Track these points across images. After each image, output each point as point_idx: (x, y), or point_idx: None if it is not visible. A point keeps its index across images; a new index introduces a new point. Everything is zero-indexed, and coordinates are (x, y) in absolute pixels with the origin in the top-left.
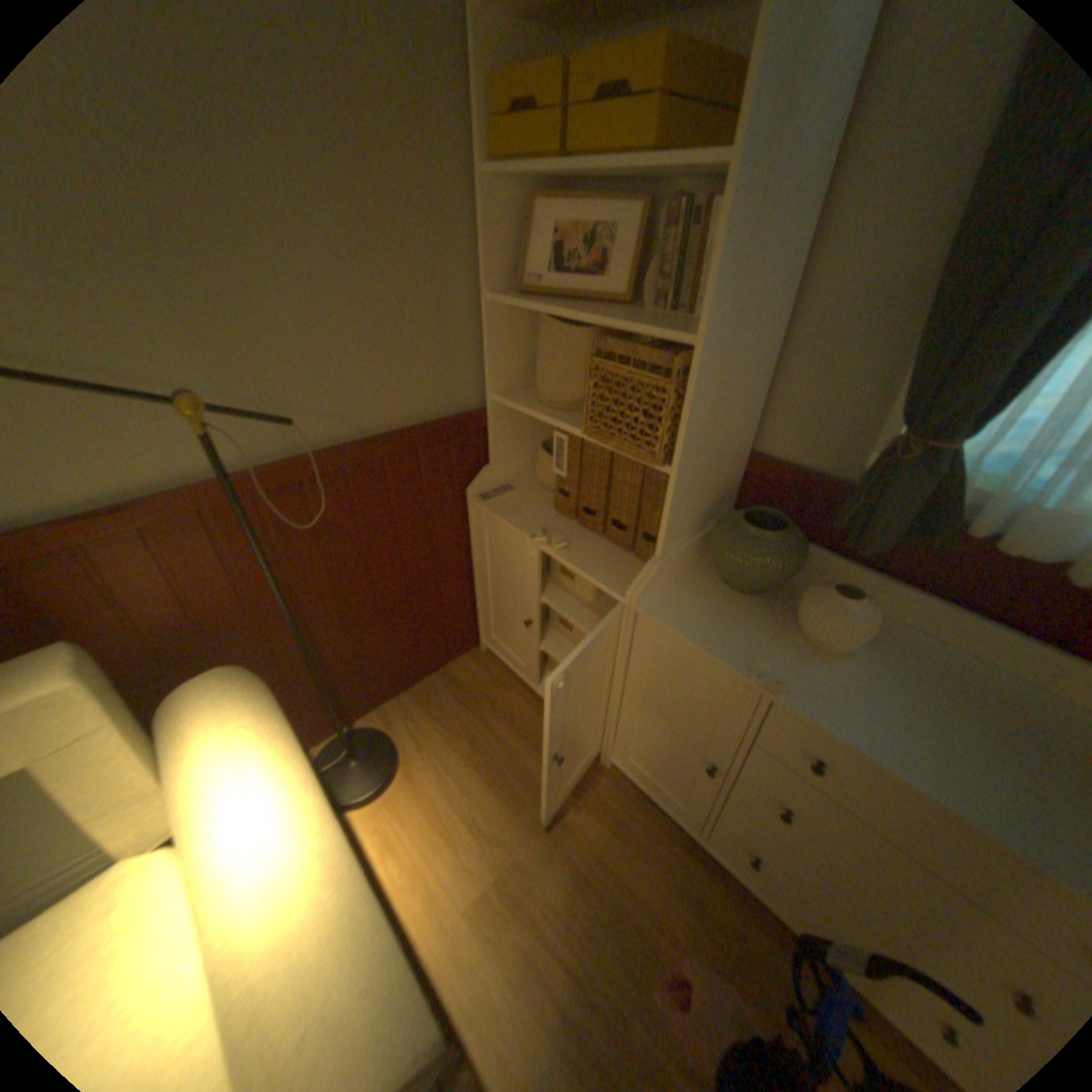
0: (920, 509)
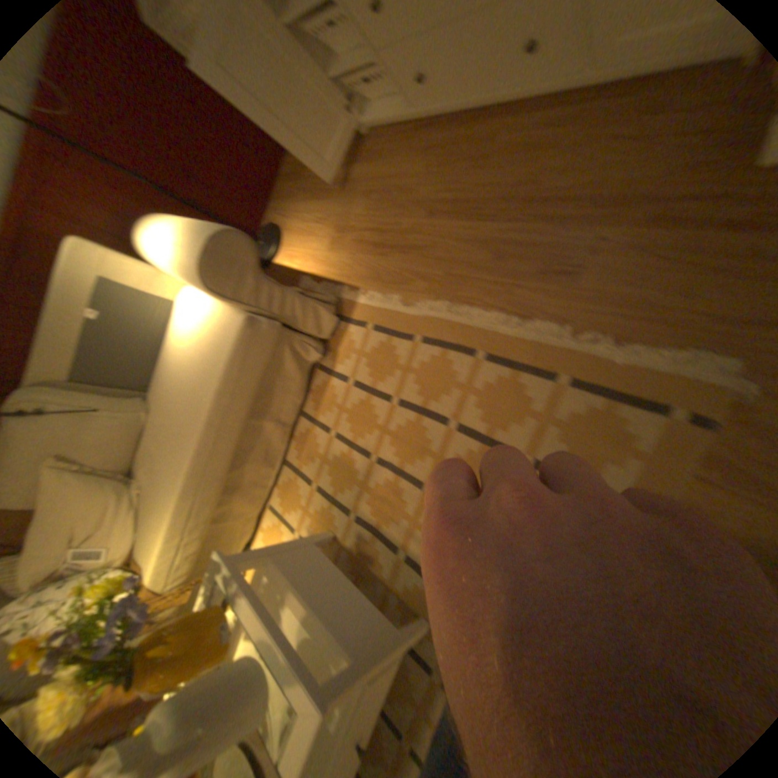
0: None
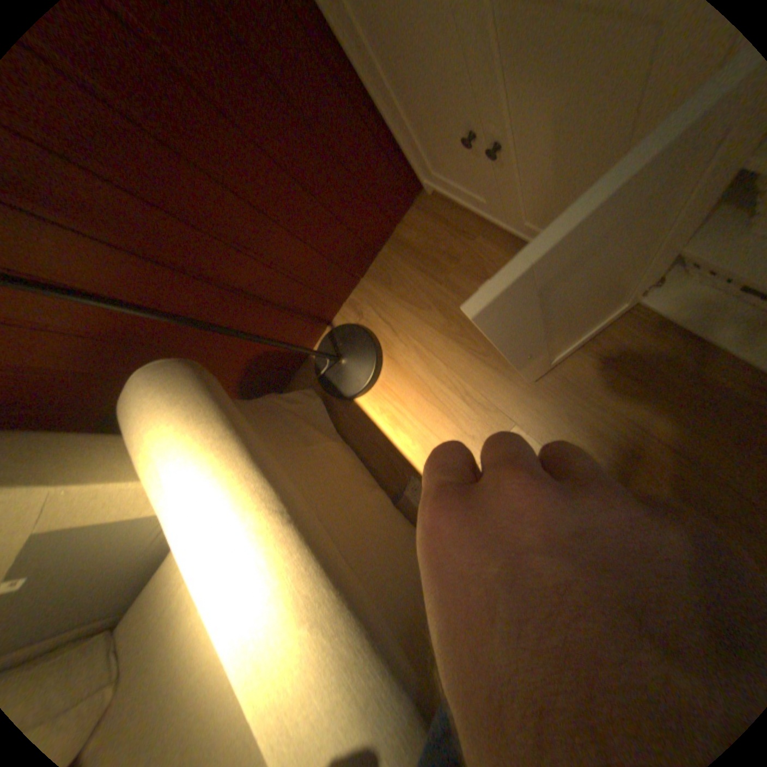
0: None
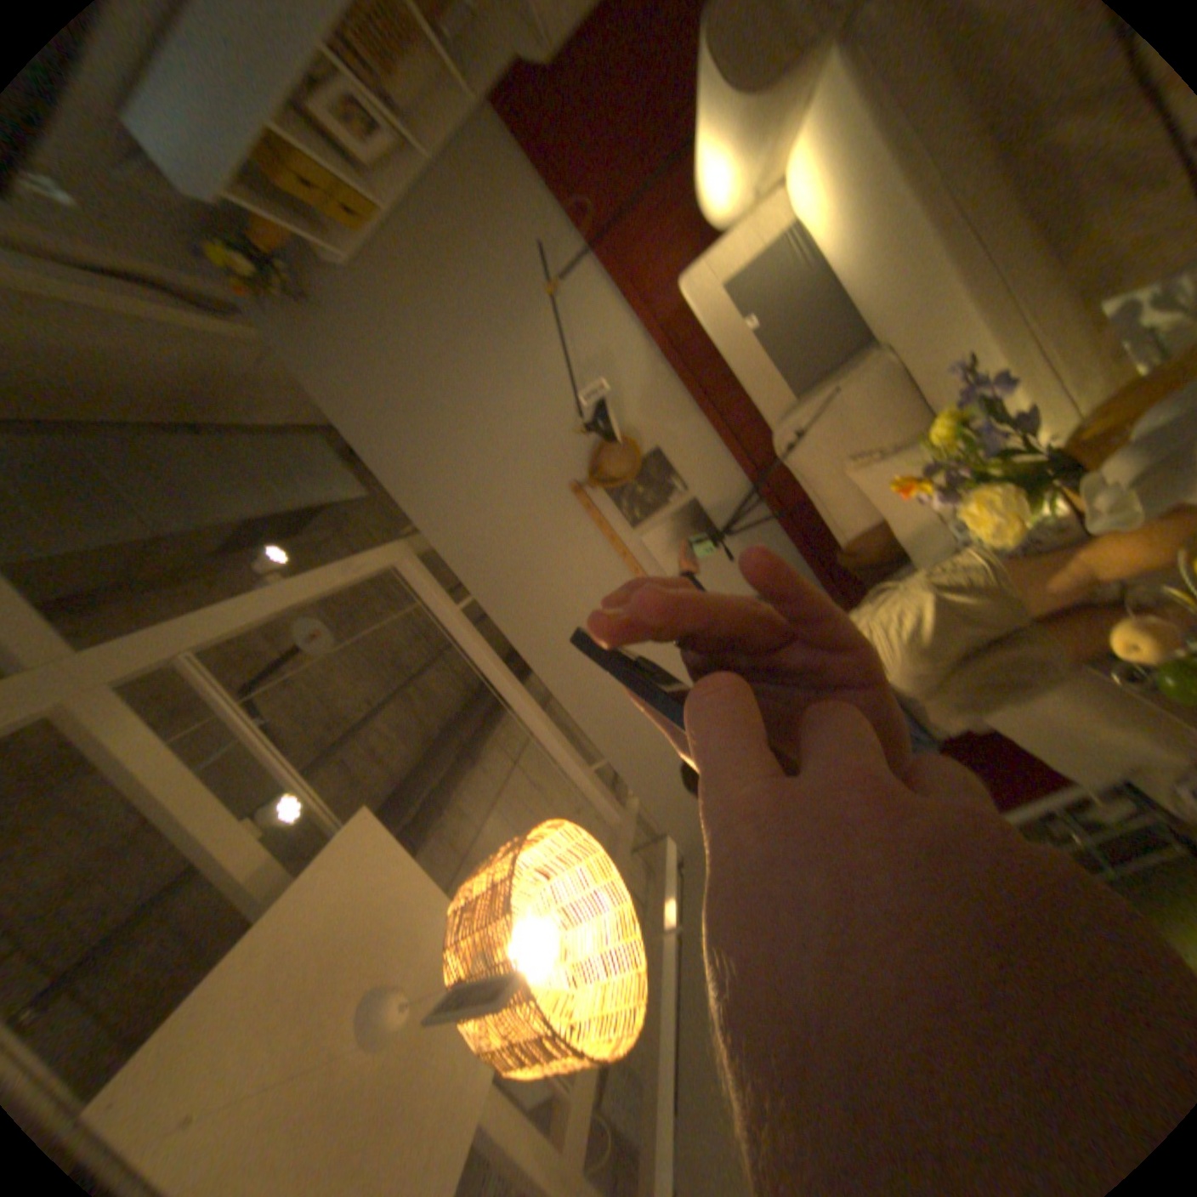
0: None
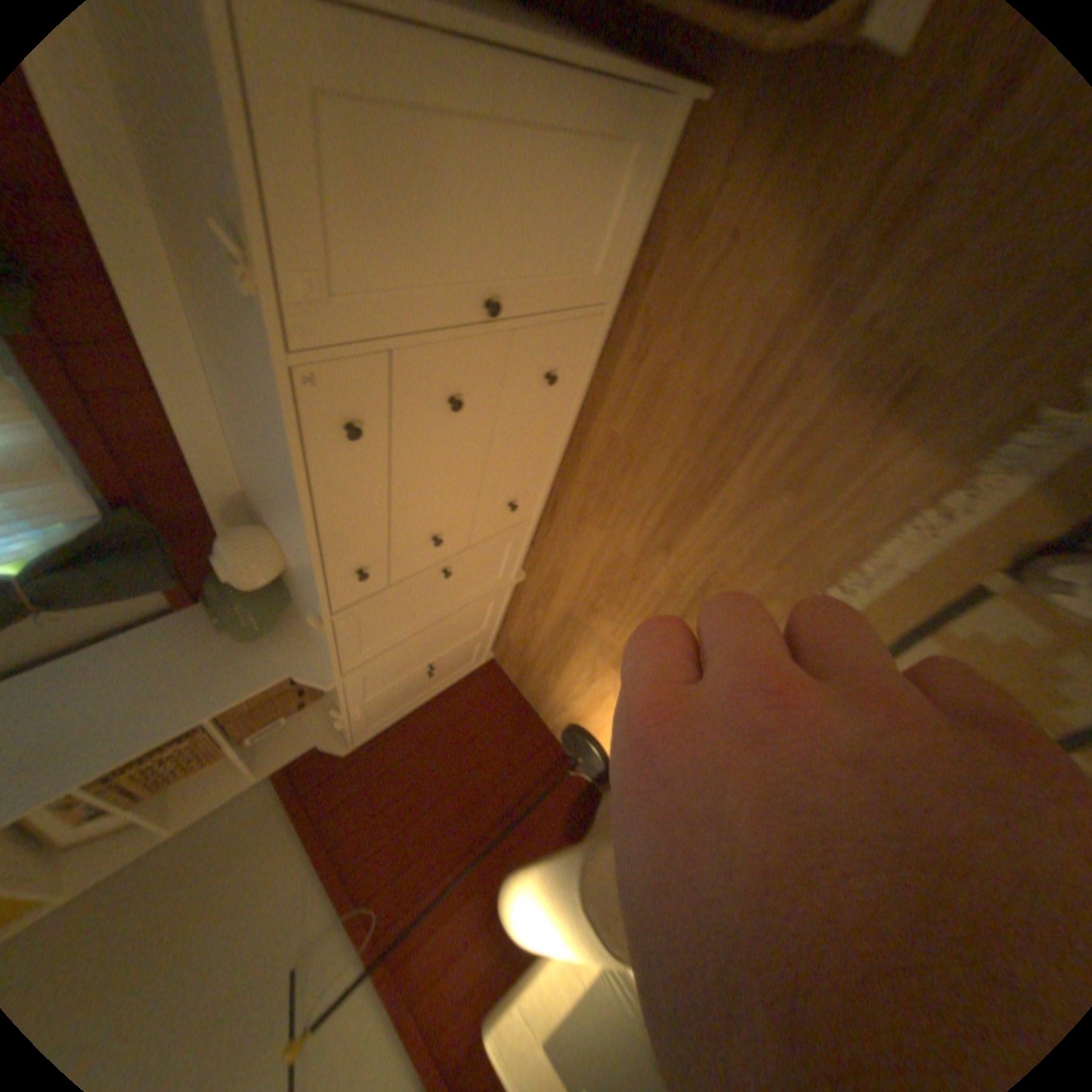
0: (107, 535)
